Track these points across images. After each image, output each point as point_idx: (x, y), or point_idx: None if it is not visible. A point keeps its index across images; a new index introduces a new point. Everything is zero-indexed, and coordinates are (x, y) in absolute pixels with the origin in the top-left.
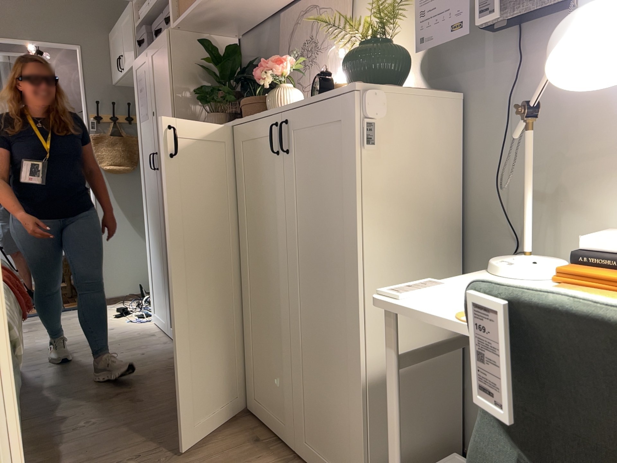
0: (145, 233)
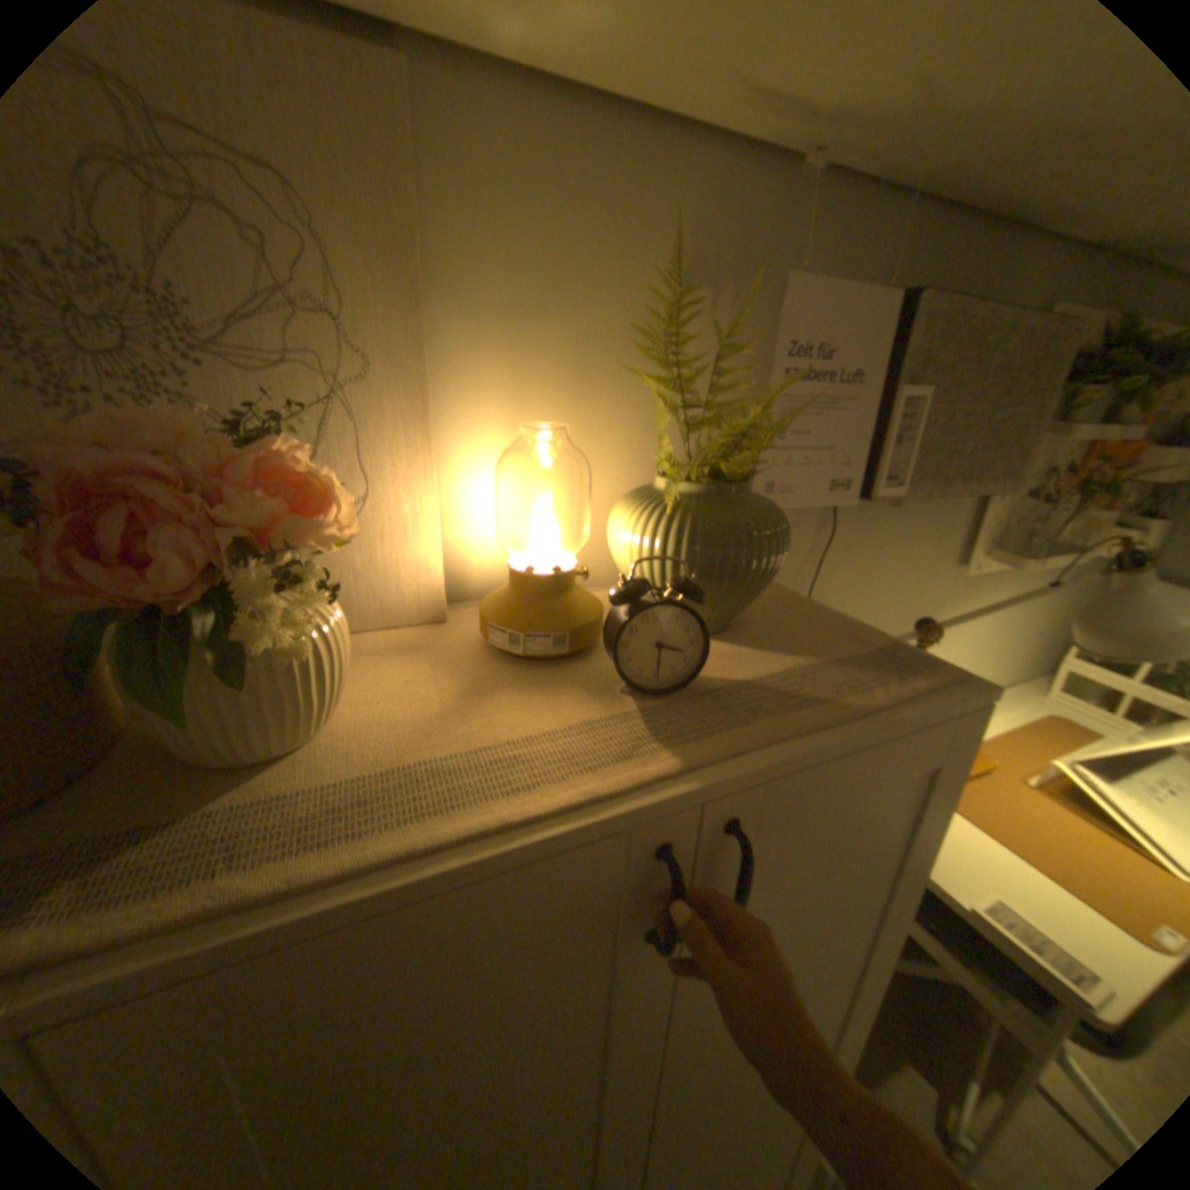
0: None
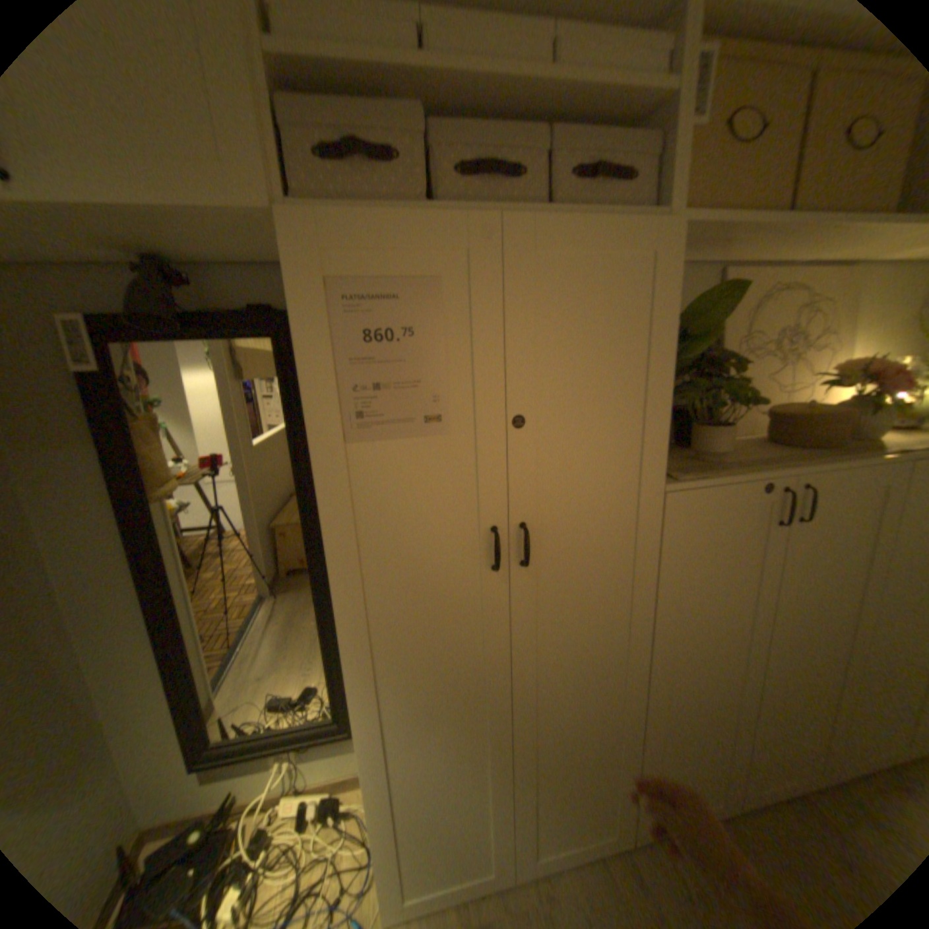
0: (357, 752)
